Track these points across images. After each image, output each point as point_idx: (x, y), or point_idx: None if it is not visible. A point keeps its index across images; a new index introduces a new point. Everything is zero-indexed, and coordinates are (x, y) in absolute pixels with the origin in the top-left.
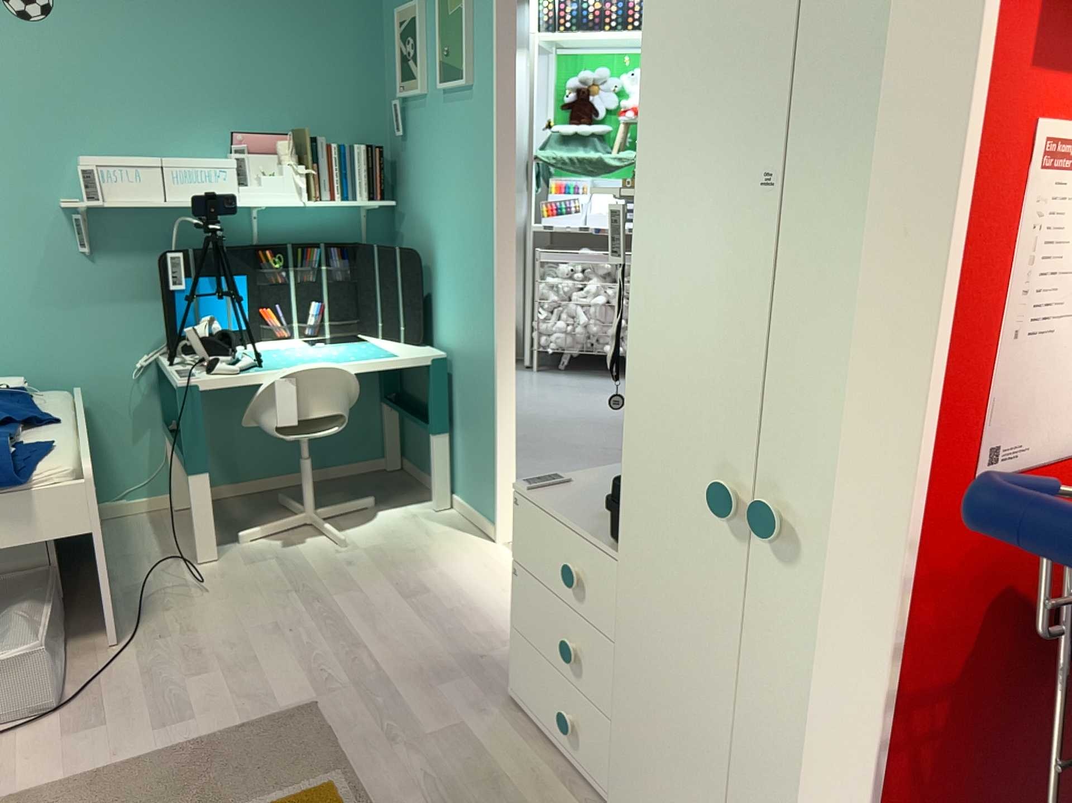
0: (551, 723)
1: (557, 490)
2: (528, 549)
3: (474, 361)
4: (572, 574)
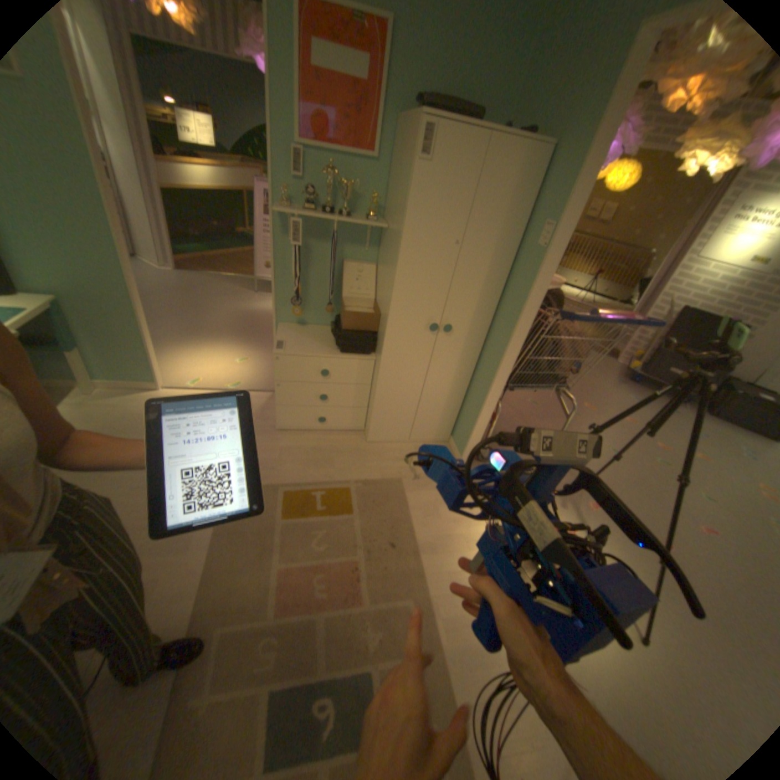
0: (308, 424)
1: (290, 347)
2: (289, 373)
3: (98, 298)
4: (326, 371)
